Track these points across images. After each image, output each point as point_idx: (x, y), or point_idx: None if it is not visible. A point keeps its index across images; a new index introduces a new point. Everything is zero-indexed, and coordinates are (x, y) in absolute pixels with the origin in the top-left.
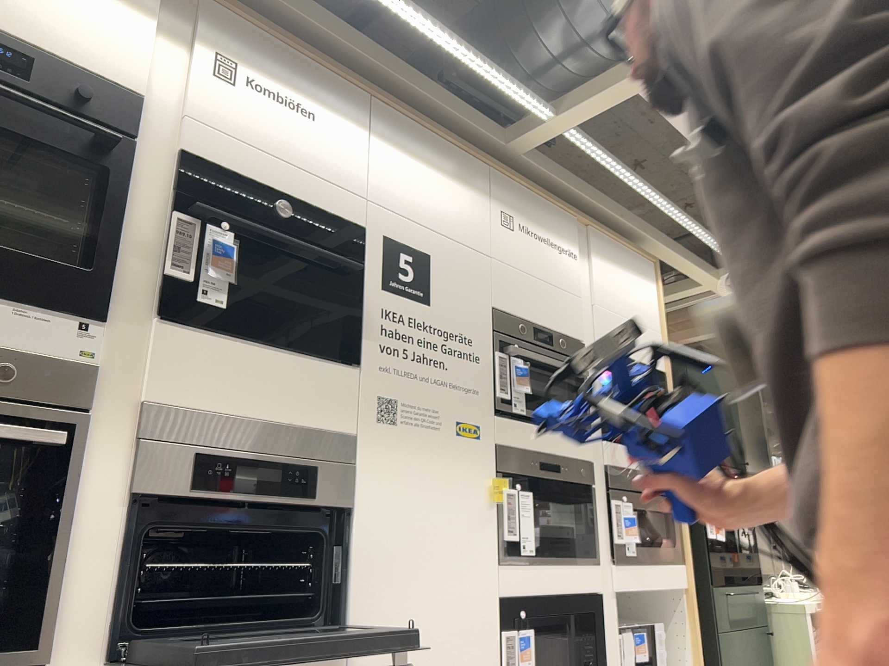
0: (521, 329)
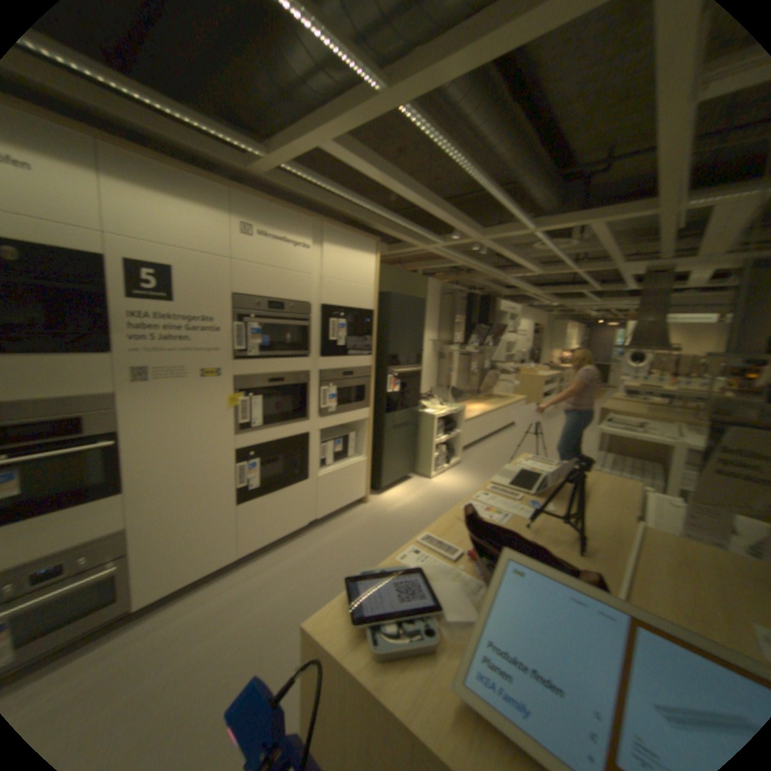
0: (263, 304)
